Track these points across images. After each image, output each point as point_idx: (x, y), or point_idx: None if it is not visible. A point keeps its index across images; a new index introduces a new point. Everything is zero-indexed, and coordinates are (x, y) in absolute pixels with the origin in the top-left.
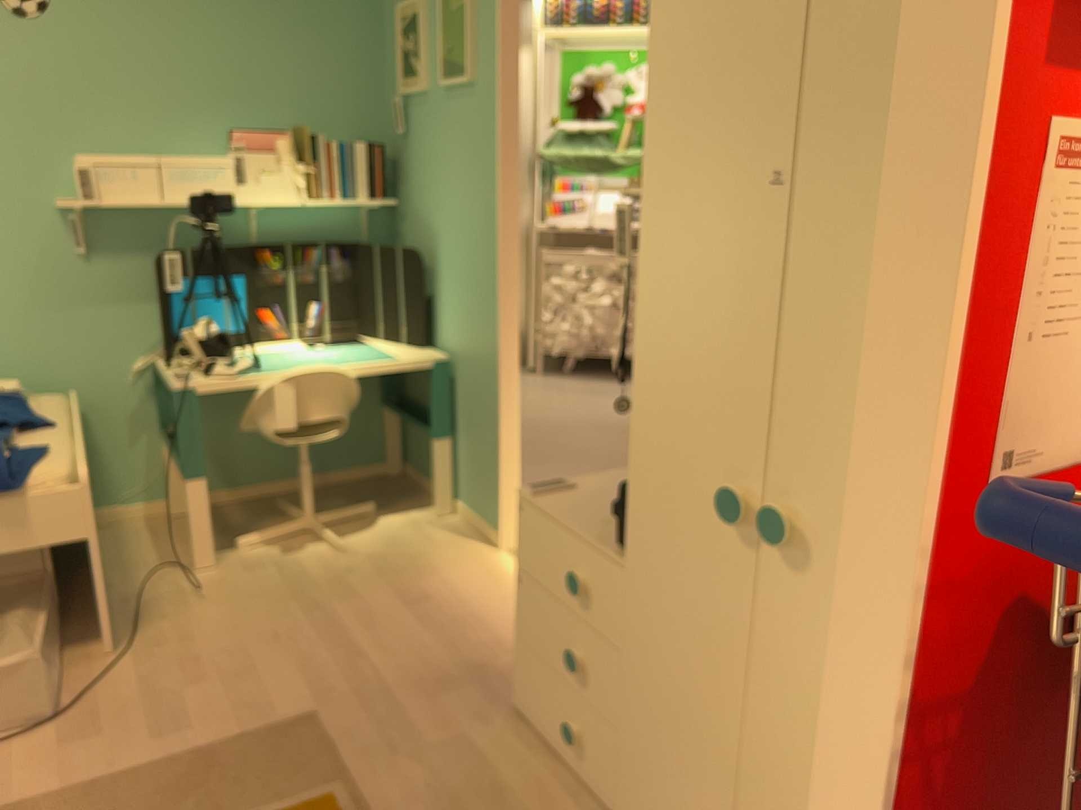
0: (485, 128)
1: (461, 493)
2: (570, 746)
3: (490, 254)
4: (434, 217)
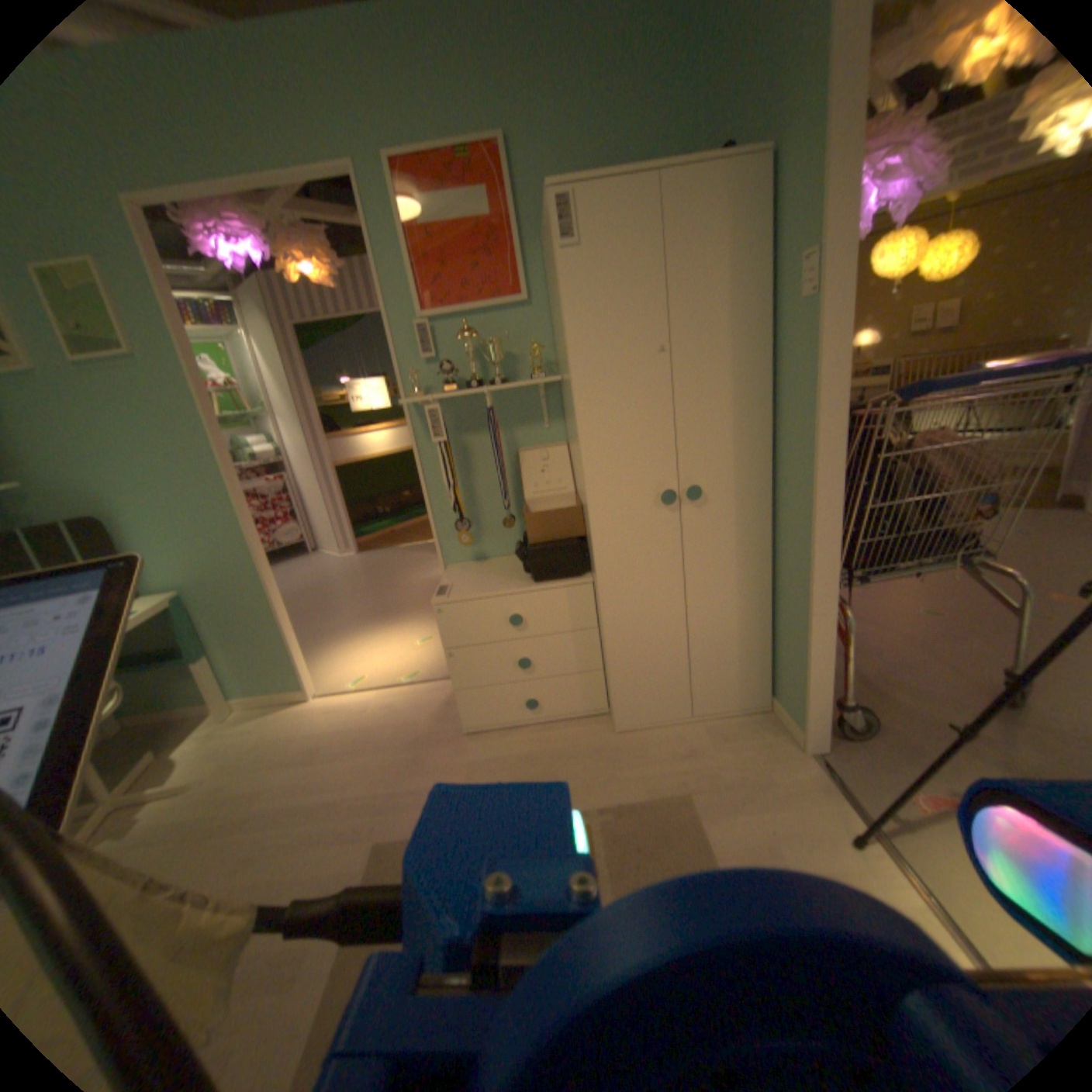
0: (167, 393)
1: (233, 692)
2: (529, 710)
3: (213, 493)
4: (94, 486)
